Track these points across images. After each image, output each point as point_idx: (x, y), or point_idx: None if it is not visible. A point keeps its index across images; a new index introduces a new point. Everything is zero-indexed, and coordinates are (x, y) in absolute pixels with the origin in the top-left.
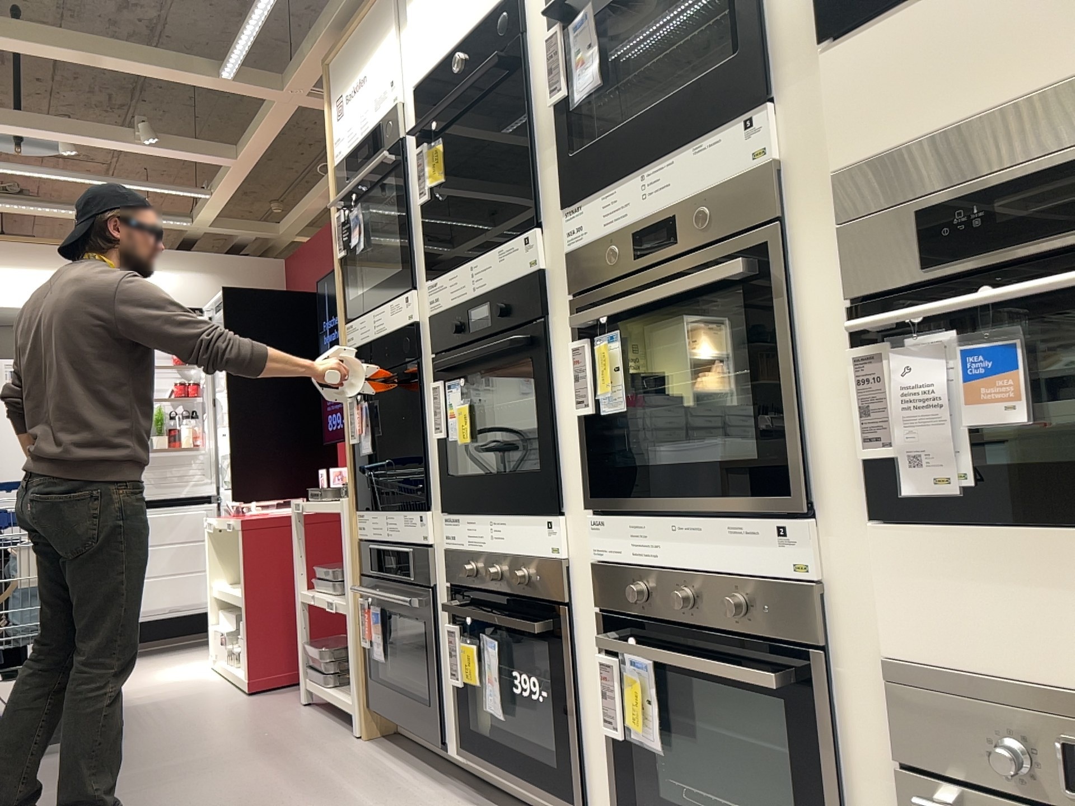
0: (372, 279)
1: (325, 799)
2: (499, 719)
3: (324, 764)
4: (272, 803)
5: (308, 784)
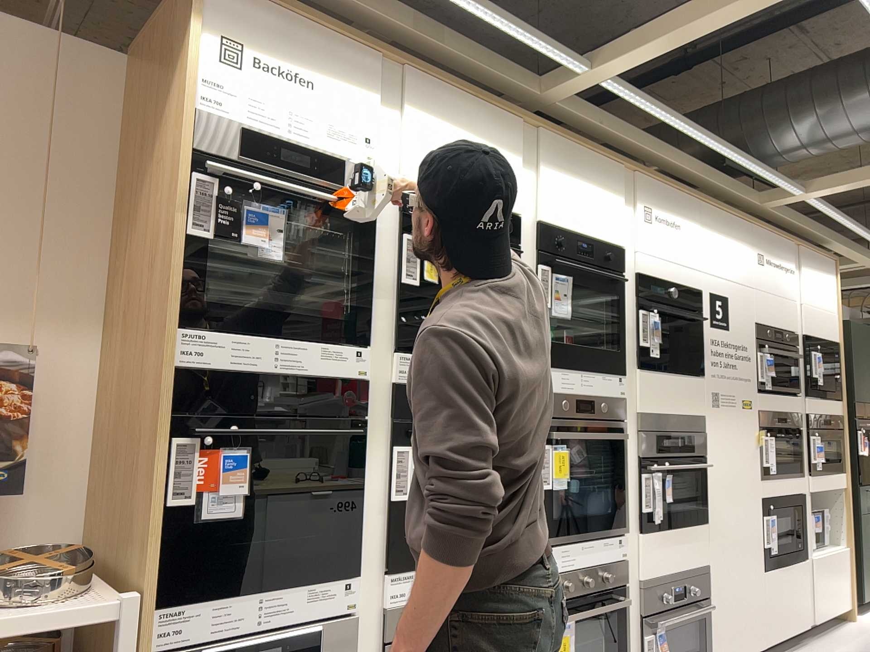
0: (242, 289)
1: None
2: None
3: None
4: None
5: None
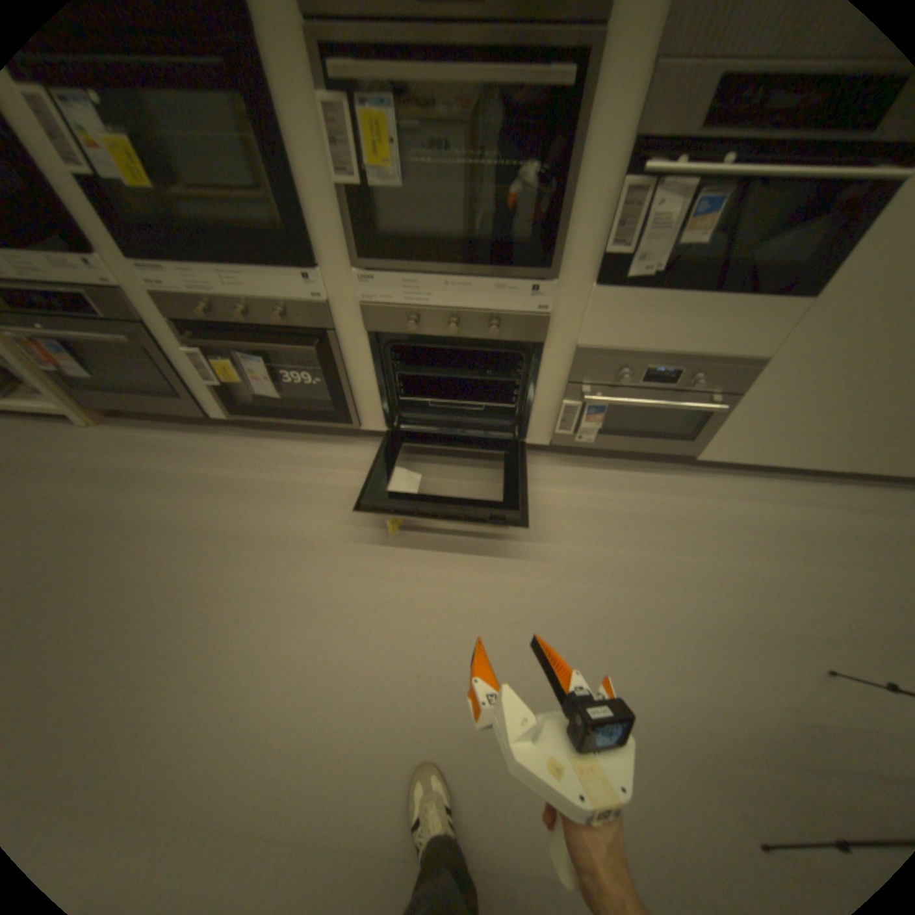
0: None
1: (141, 484)
2: (274, 398)
3: (94, 461)
4: (100, 507)
5: (106, 481)
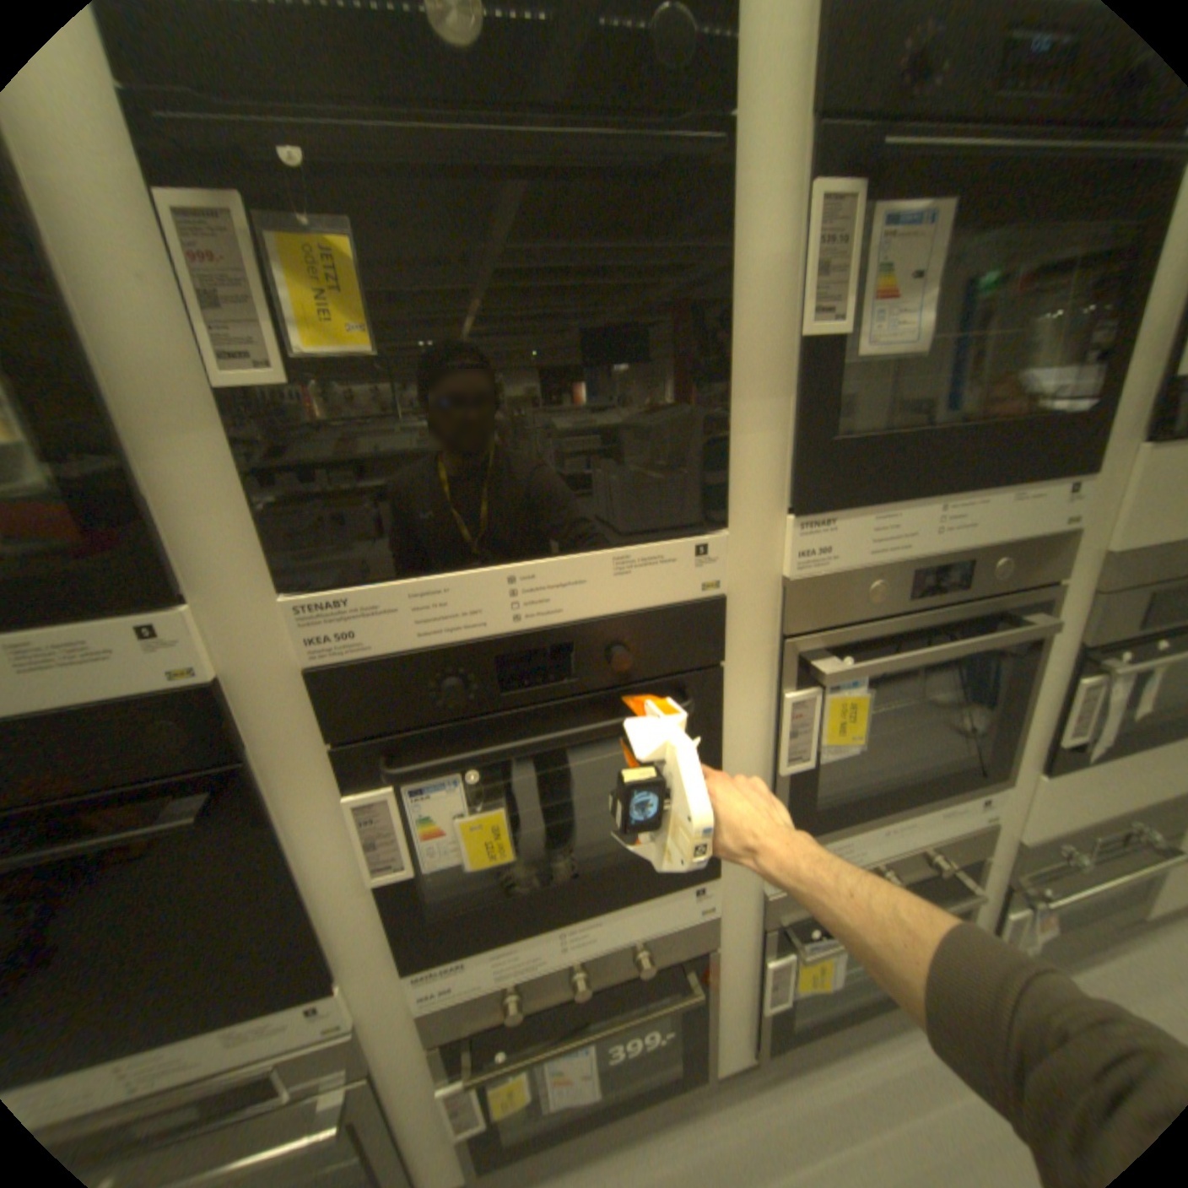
0: None
1: None
2: (584, 1103)
3: None
4: None
5: None
